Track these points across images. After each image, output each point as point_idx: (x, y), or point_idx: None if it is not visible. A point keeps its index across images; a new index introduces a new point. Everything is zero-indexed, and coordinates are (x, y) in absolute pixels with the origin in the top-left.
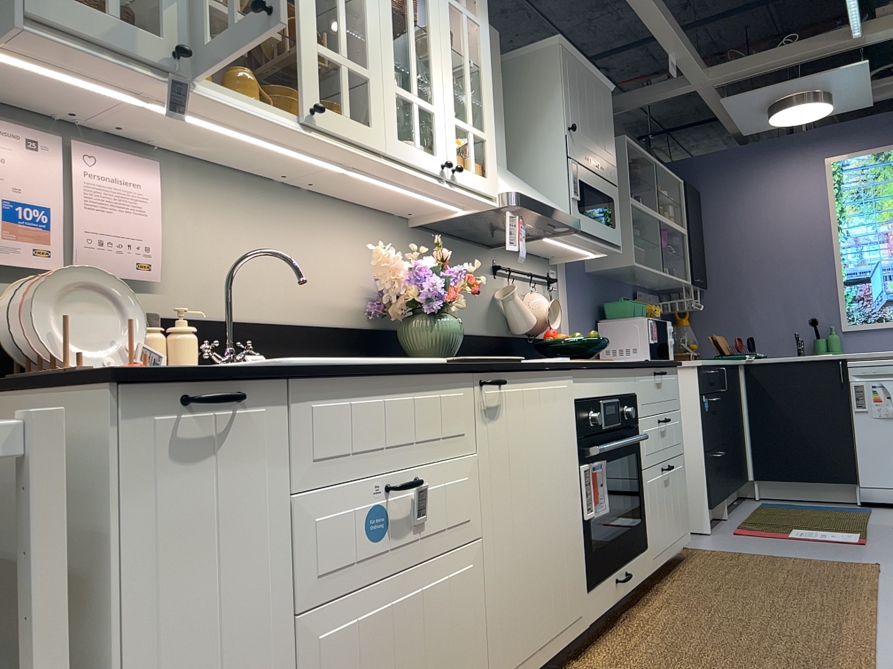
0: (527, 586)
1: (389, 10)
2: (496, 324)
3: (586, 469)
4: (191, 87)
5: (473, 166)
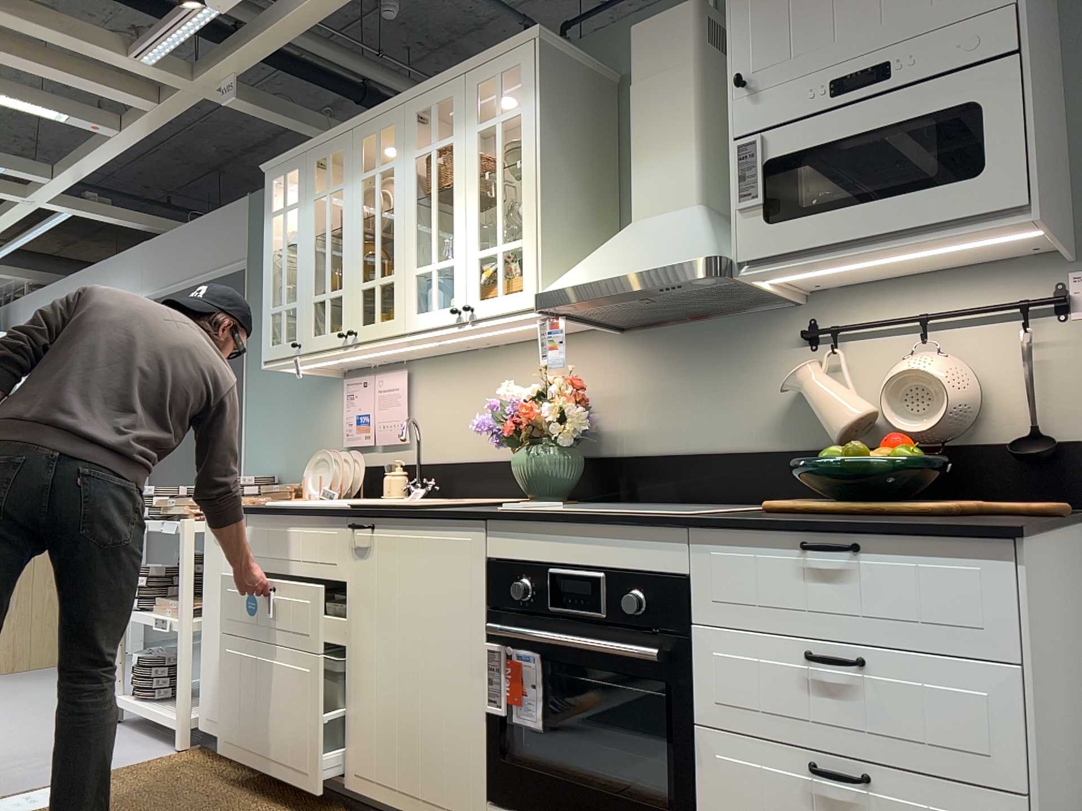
0: (388, 722)
1: (412, 206)
2: (807, 430)
3: (494, 651)
4: (307, 356)
5: (498, 288)
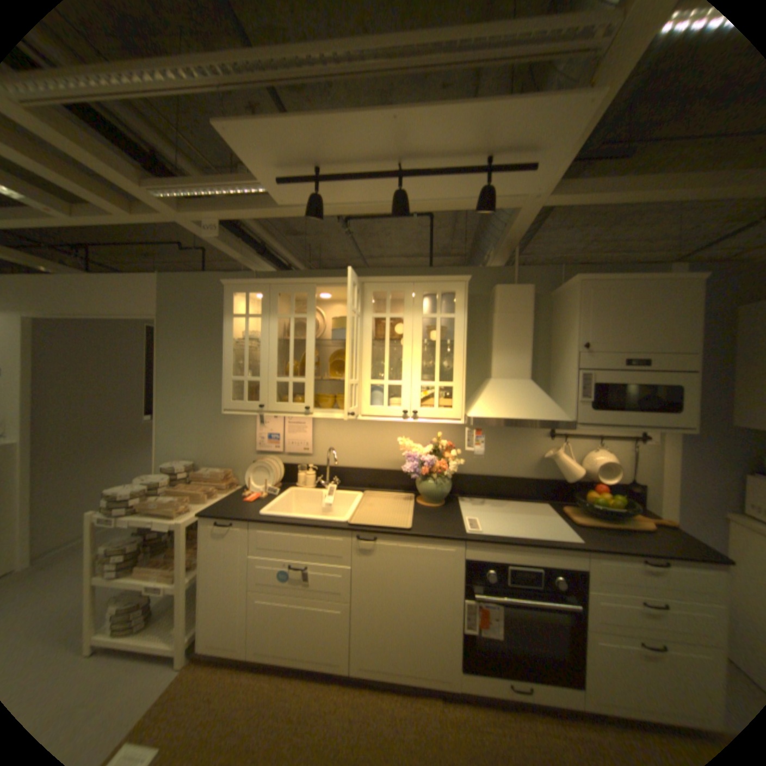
0: (388, 641)
1: (370, 345)
2: (548, 472)
3: (472, 605)
4: (270, 413)
5: (435, 405)
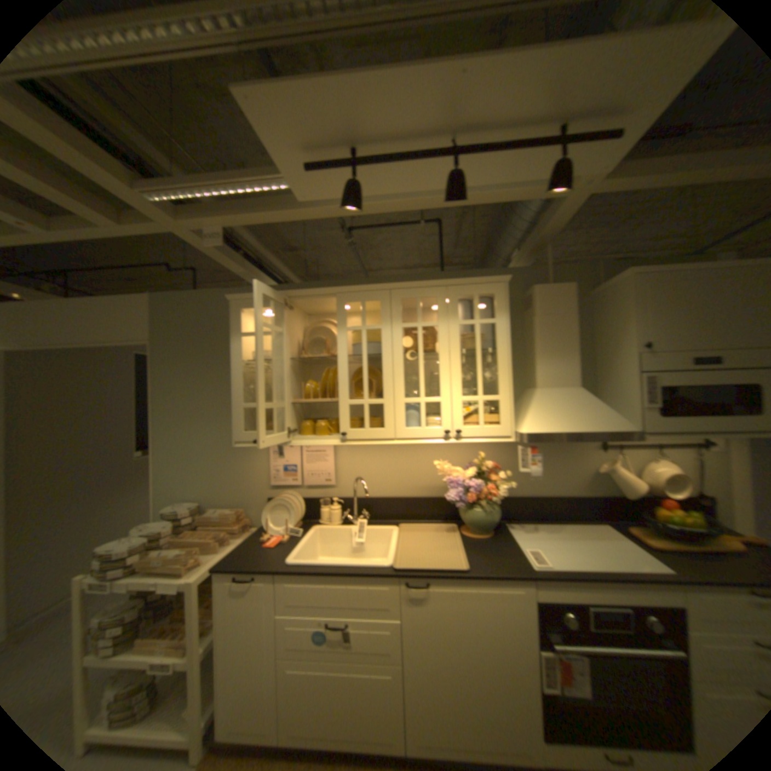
0: (452, 711)
1: (402, 359)
2: (604, 489)
3: (551, 659)
4: (290, 444)
5: (482, 423)
